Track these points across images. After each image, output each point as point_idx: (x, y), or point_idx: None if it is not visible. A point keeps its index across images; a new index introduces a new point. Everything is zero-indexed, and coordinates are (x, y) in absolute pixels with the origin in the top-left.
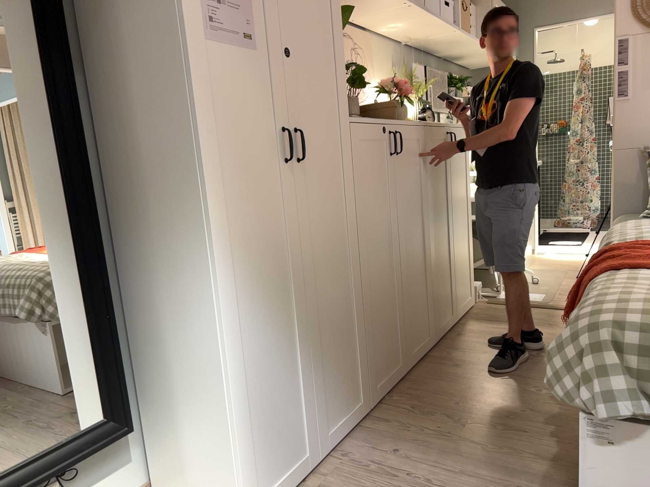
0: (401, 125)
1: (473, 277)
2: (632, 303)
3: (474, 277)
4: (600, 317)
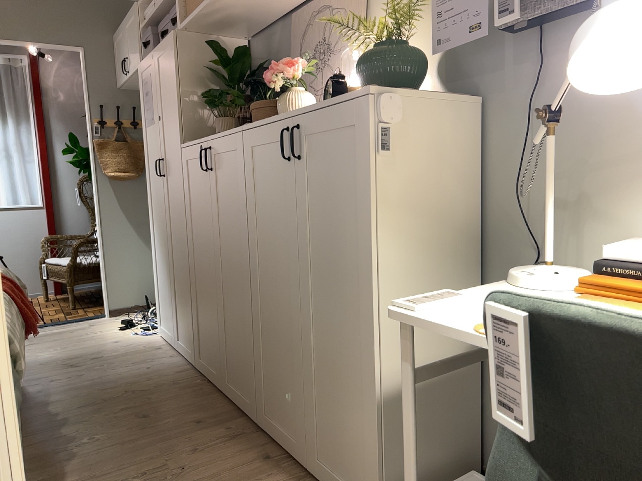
0: (213, 140)
1: (375, 473)
2: None
3: (378, 476)
4: None
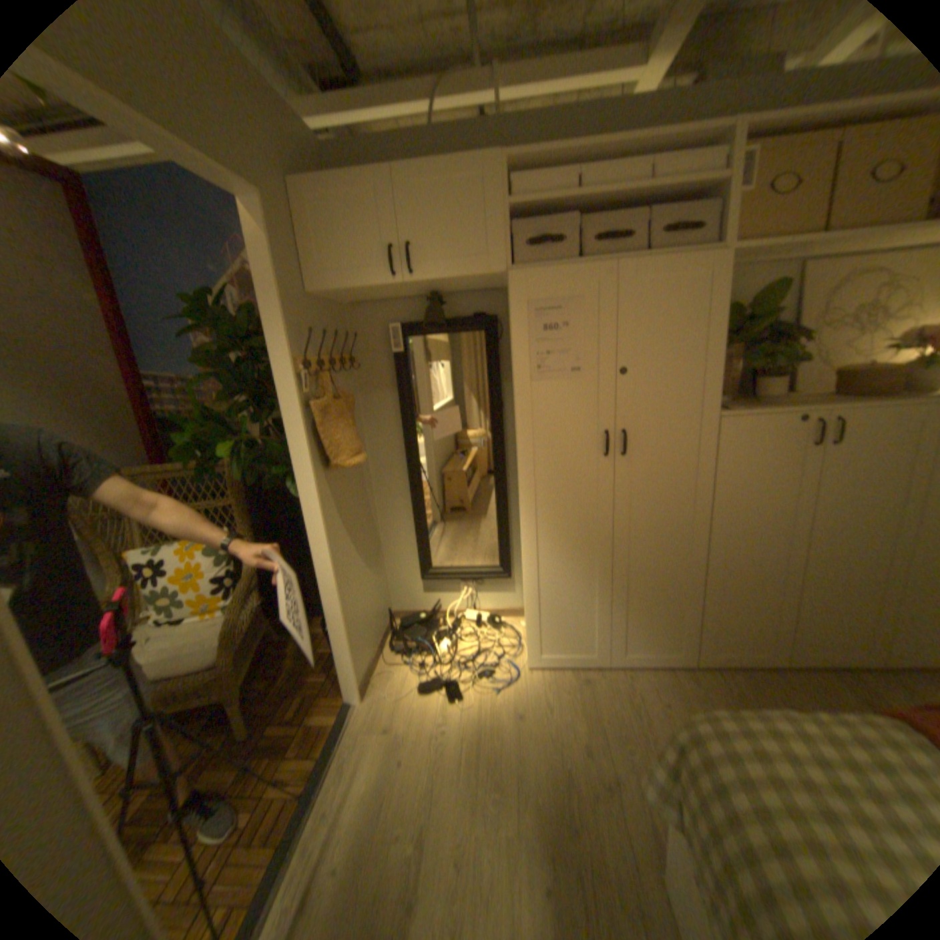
0: (856, 411)
1: None
2: (770, 743)
3: None
4: (727, 726)
